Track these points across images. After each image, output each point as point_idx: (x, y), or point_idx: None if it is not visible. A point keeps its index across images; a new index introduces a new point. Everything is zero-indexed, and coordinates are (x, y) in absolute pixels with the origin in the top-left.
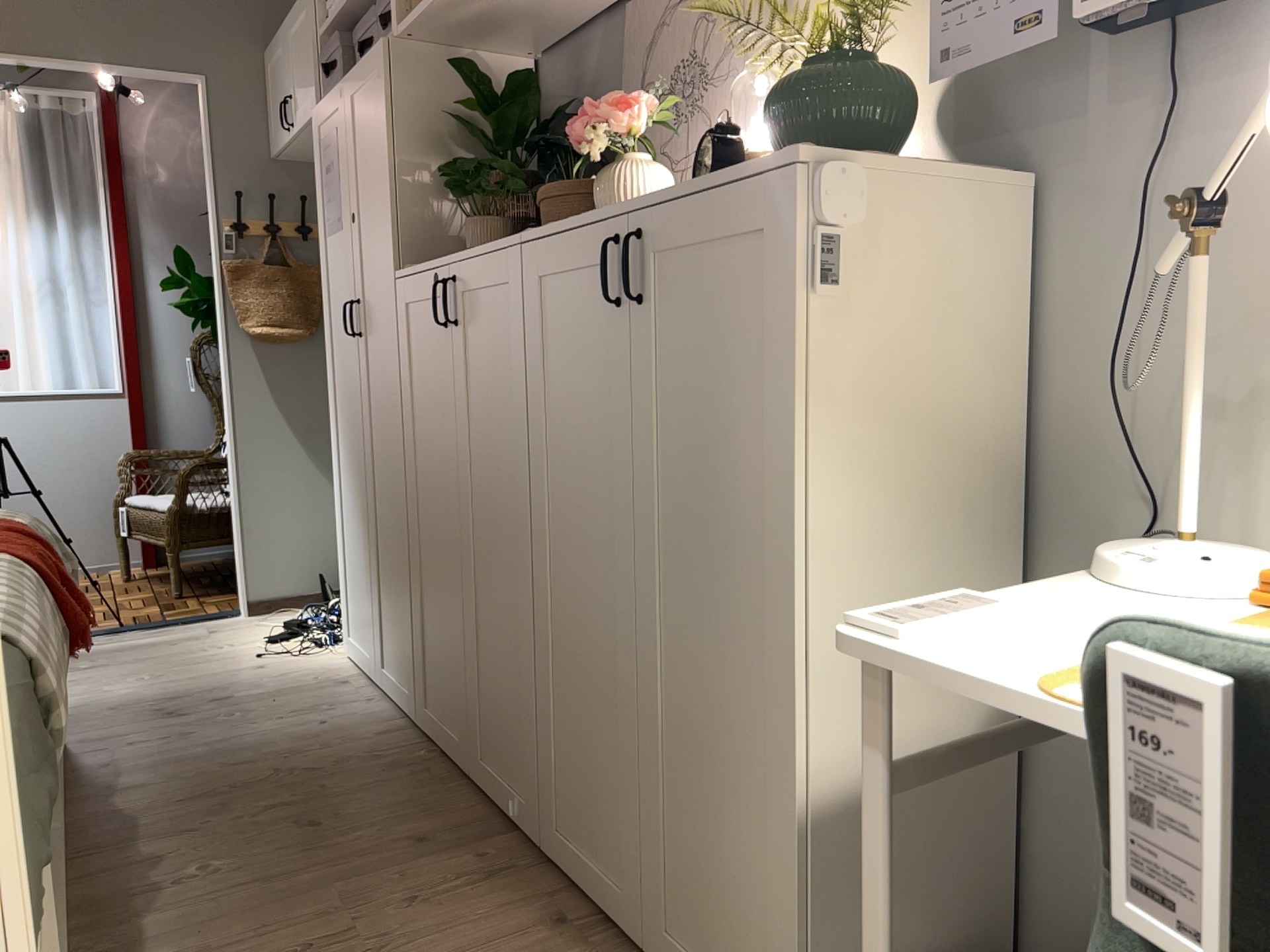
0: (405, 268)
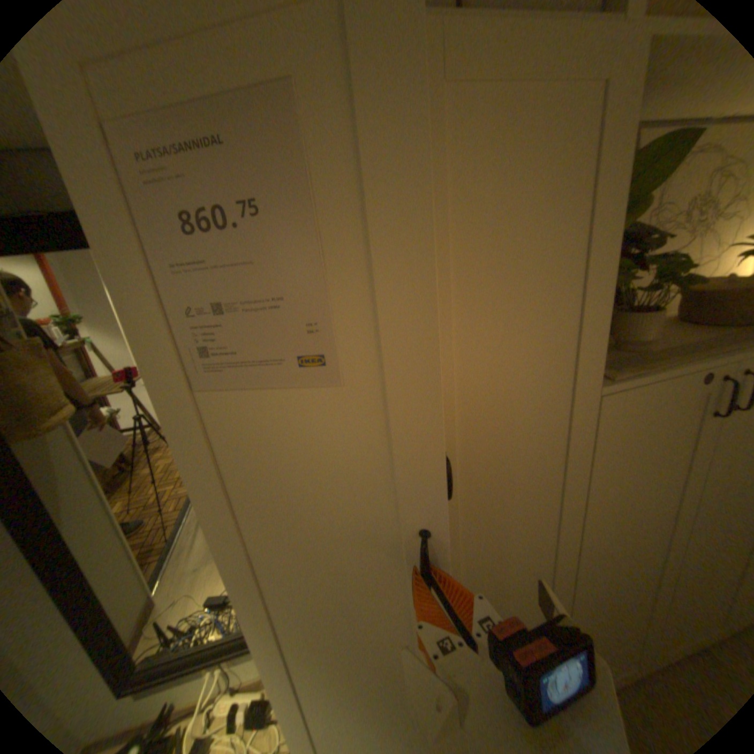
0: (622, 379)
